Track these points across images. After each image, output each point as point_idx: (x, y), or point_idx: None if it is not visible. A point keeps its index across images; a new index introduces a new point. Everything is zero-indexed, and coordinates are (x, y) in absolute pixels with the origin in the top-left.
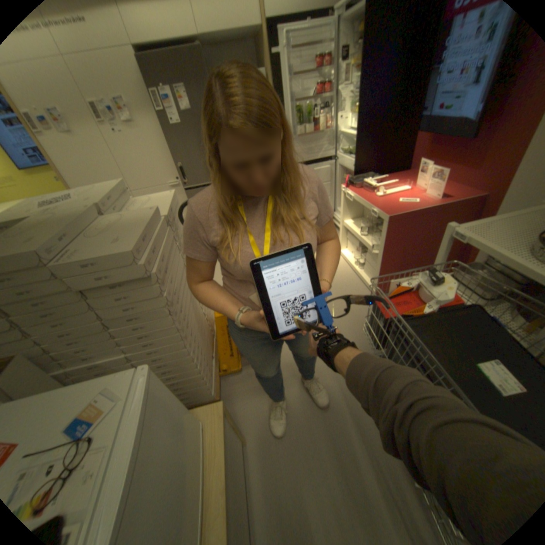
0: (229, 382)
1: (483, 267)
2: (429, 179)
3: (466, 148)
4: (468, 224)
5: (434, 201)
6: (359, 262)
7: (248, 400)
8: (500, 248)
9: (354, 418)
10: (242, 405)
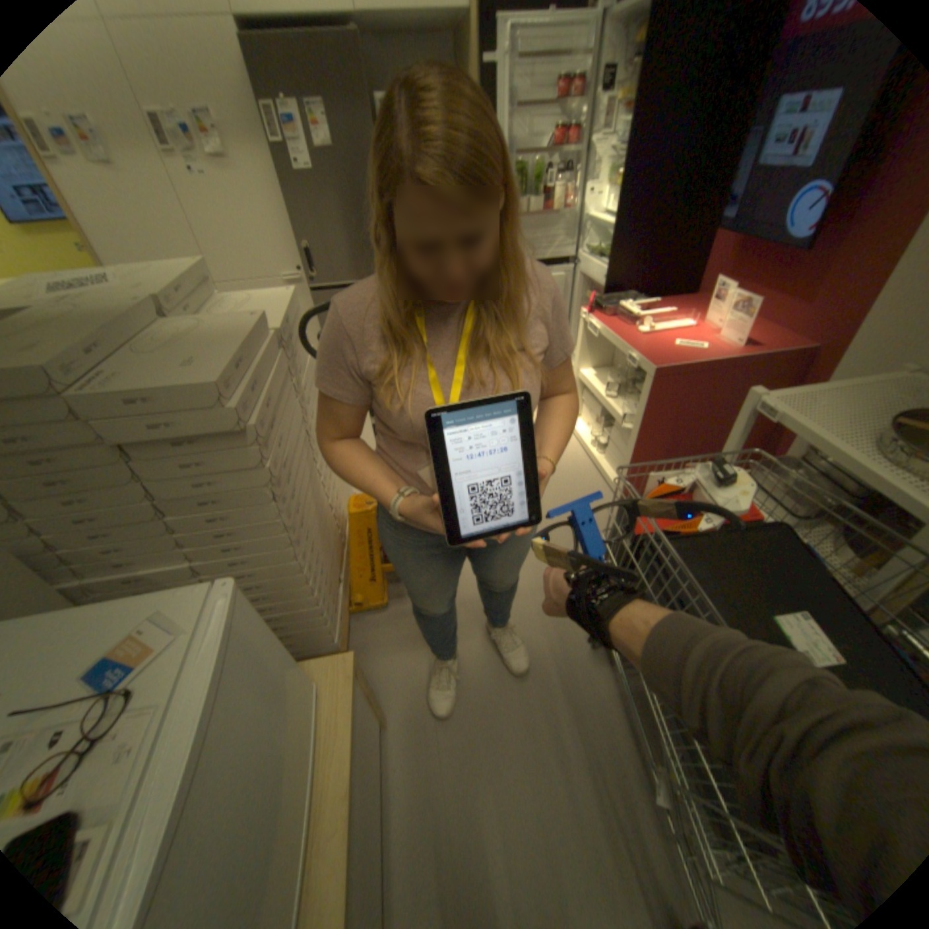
0: (364, 623)
1: (799, 466)
2: (728, 313)
3: (792, 266)
4: (784, 391)
5: (732, 349)
6: (599, 441)
7: (396, 655)
8: (830, 435)
9: (568, 695)
10: (384, 662)
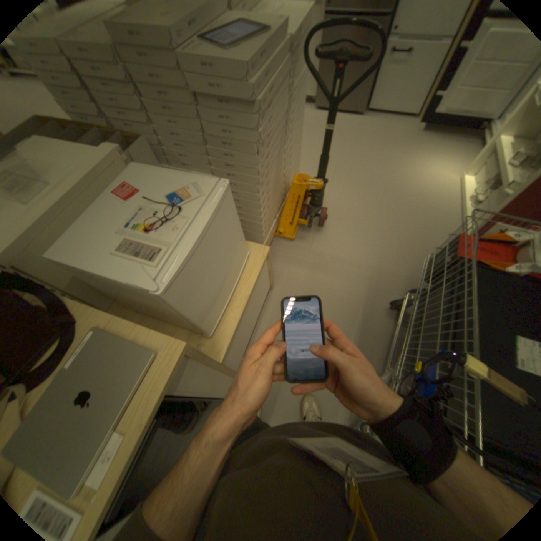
0: (280, 244)
1: None
2: None
3: None
4: None
5: None
6: (479, 197)
7: (289, 264)
8: None
9: (364, 321)
10: (283, 264)
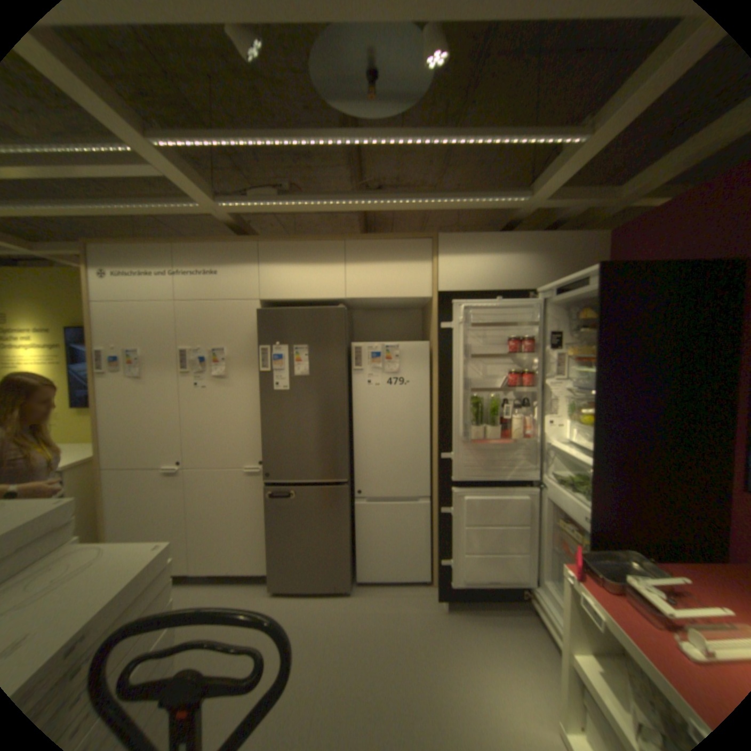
0: None
1: None
2: None
3: None
4: None
5: None
6: None
7: None
8: None
9: None
10: None
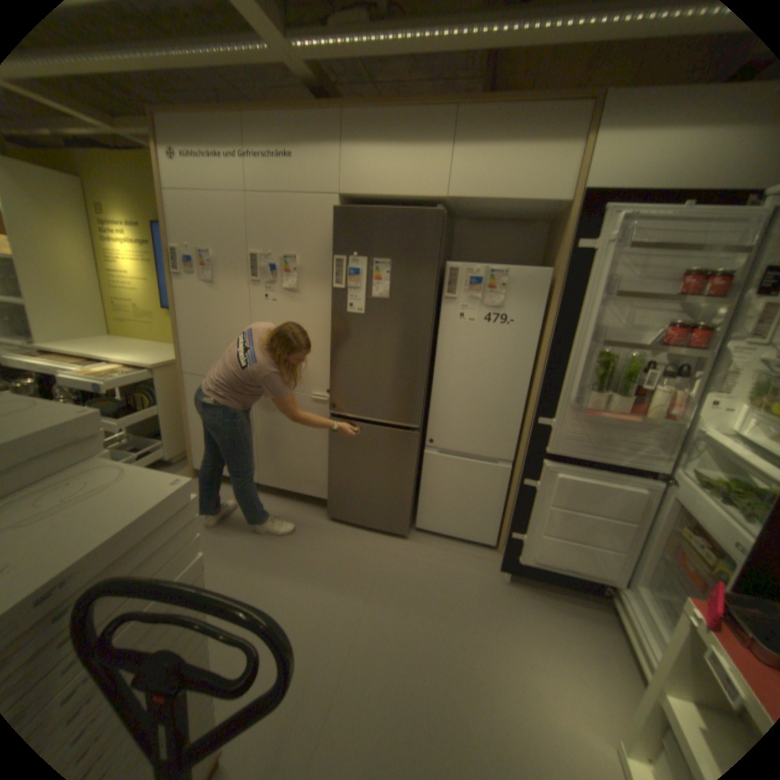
0: None
1: None
2: None
3: None
4: None
5: None
6: None
7: None
8: None
9: None
10: None
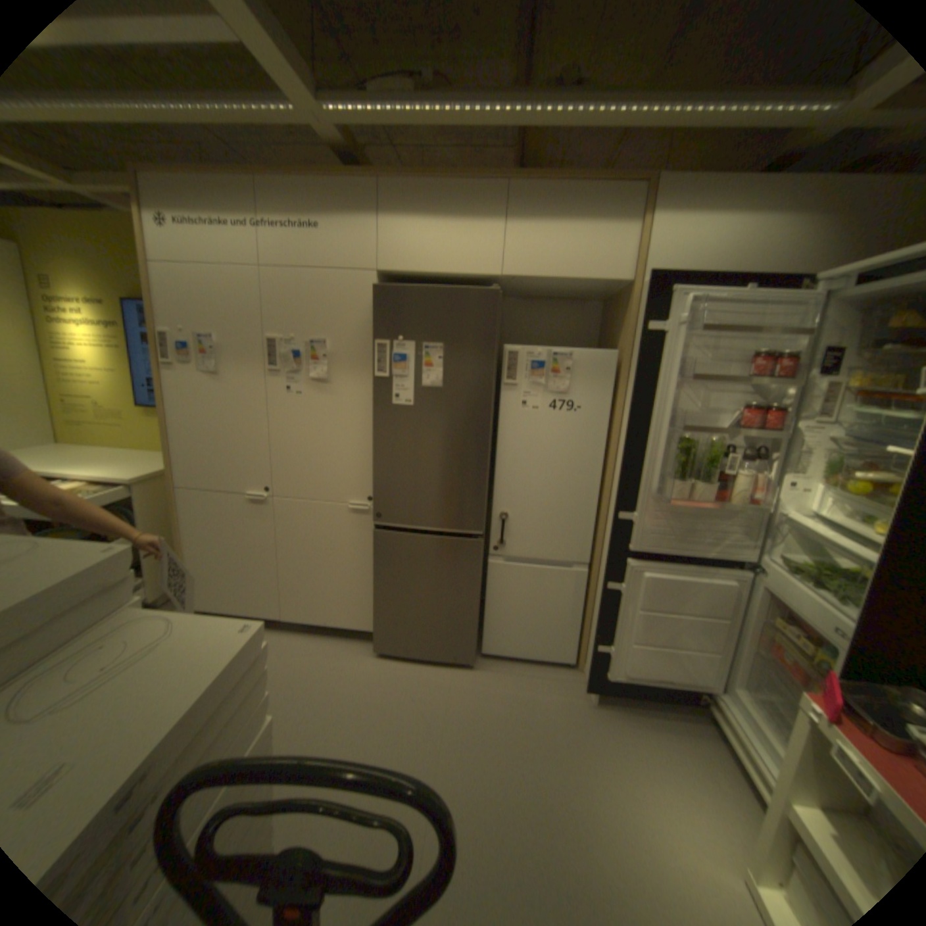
0: None
1: None
2: None
3: None
4: None
5: None
6: None
7: None
8: None
9: None
10: None
